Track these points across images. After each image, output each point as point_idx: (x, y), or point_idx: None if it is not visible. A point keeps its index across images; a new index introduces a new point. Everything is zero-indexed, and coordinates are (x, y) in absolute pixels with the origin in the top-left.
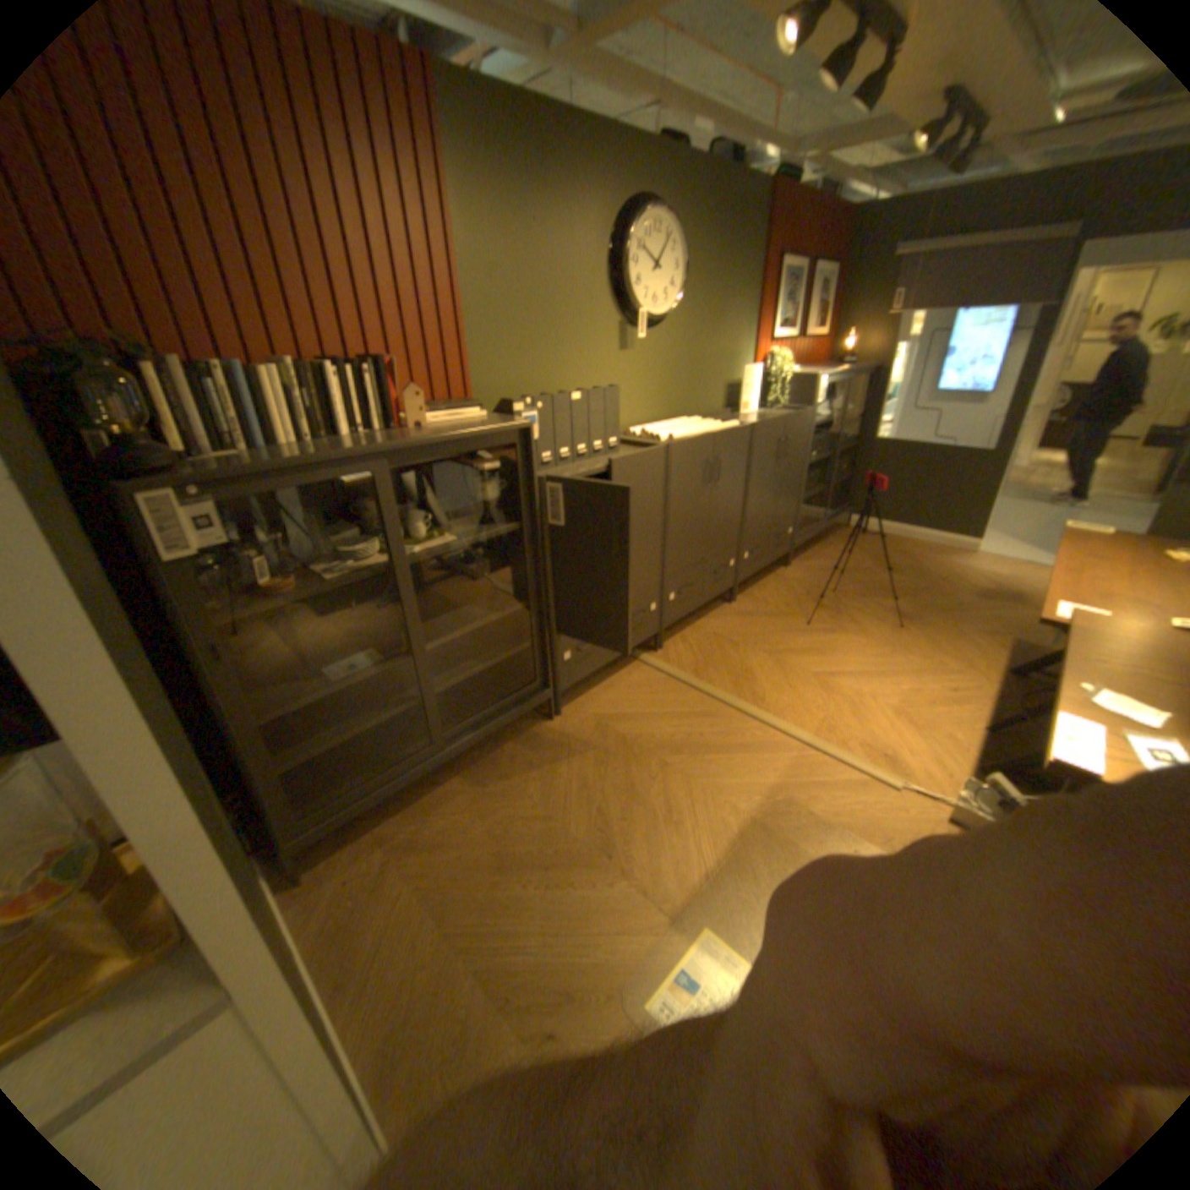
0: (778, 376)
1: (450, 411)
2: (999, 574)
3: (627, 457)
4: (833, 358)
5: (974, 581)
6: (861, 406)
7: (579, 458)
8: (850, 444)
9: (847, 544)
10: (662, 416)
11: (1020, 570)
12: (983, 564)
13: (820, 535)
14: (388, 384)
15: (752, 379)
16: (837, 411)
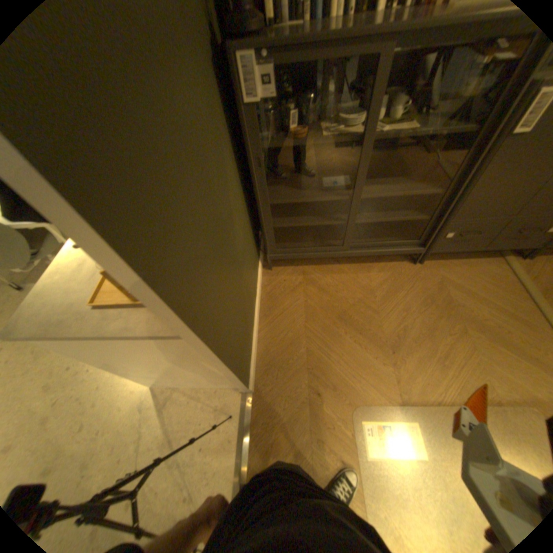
0: None
1: None
2: None
3: None
4: None
5: None
6: None
7: None
8: None
9: None
10: None
11: None
12: None
13: None
14: None
15: None
16: None
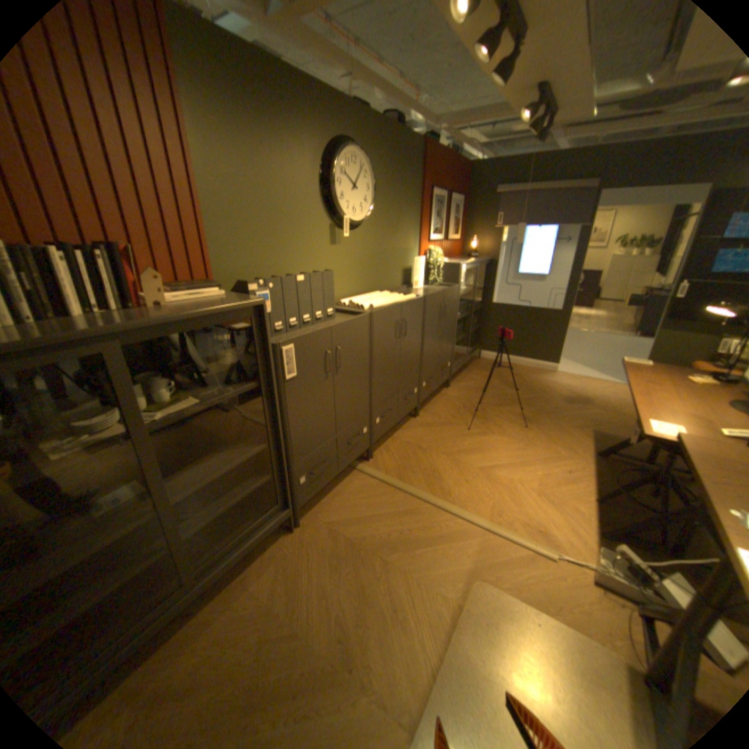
0: (430, 265)
1: (185, 291)
2: (567, 386)
3: (337, 324)
4: (459, 254)
5: (554, 391)
6: (477, 284)
7: (300, 326)
8: (473, 307)
9: (476, 370)
10: (358, 291)
11: (577, 383)
12: (556, 380)
13: (461, 366)
14: (121, 267)
15: (415, 267)
16: (465, 287)
